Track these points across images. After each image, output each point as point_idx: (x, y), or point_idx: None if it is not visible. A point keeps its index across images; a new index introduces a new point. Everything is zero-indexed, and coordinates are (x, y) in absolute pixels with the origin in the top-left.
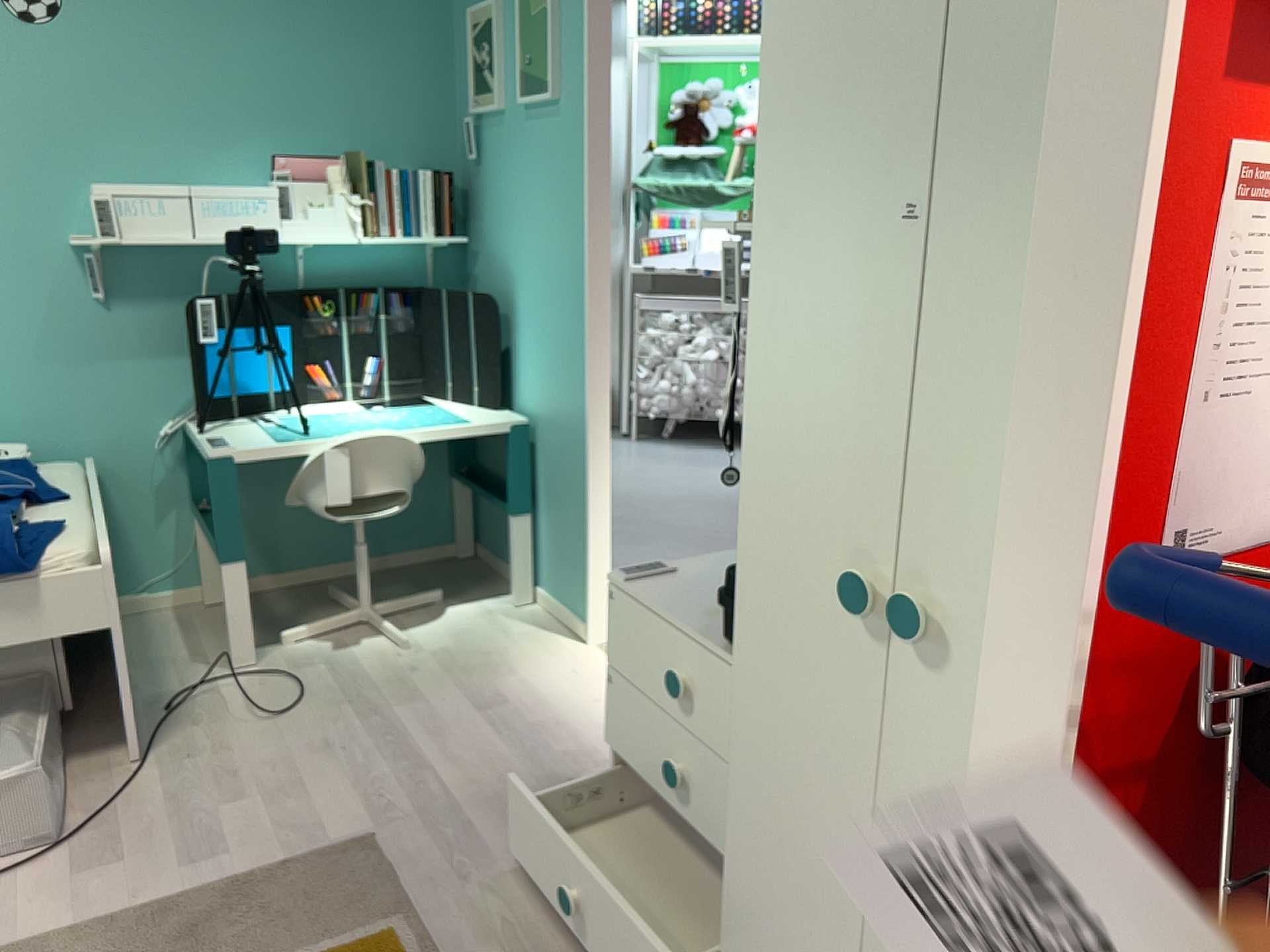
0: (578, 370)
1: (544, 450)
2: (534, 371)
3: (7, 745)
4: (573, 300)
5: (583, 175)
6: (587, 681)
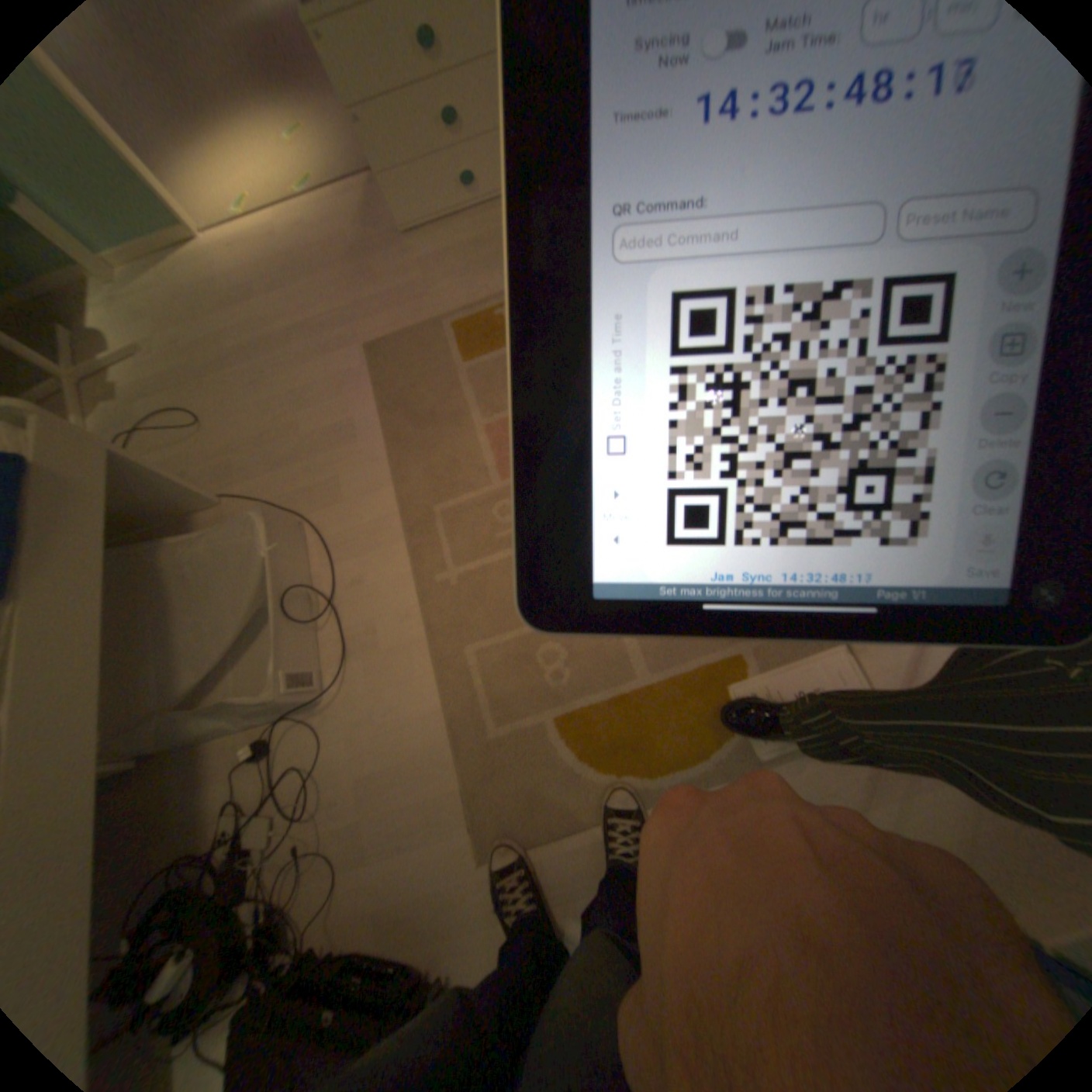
0: None
1: None
2: None
3: (207, 539)
4: None
5: None
6: (240, 237)
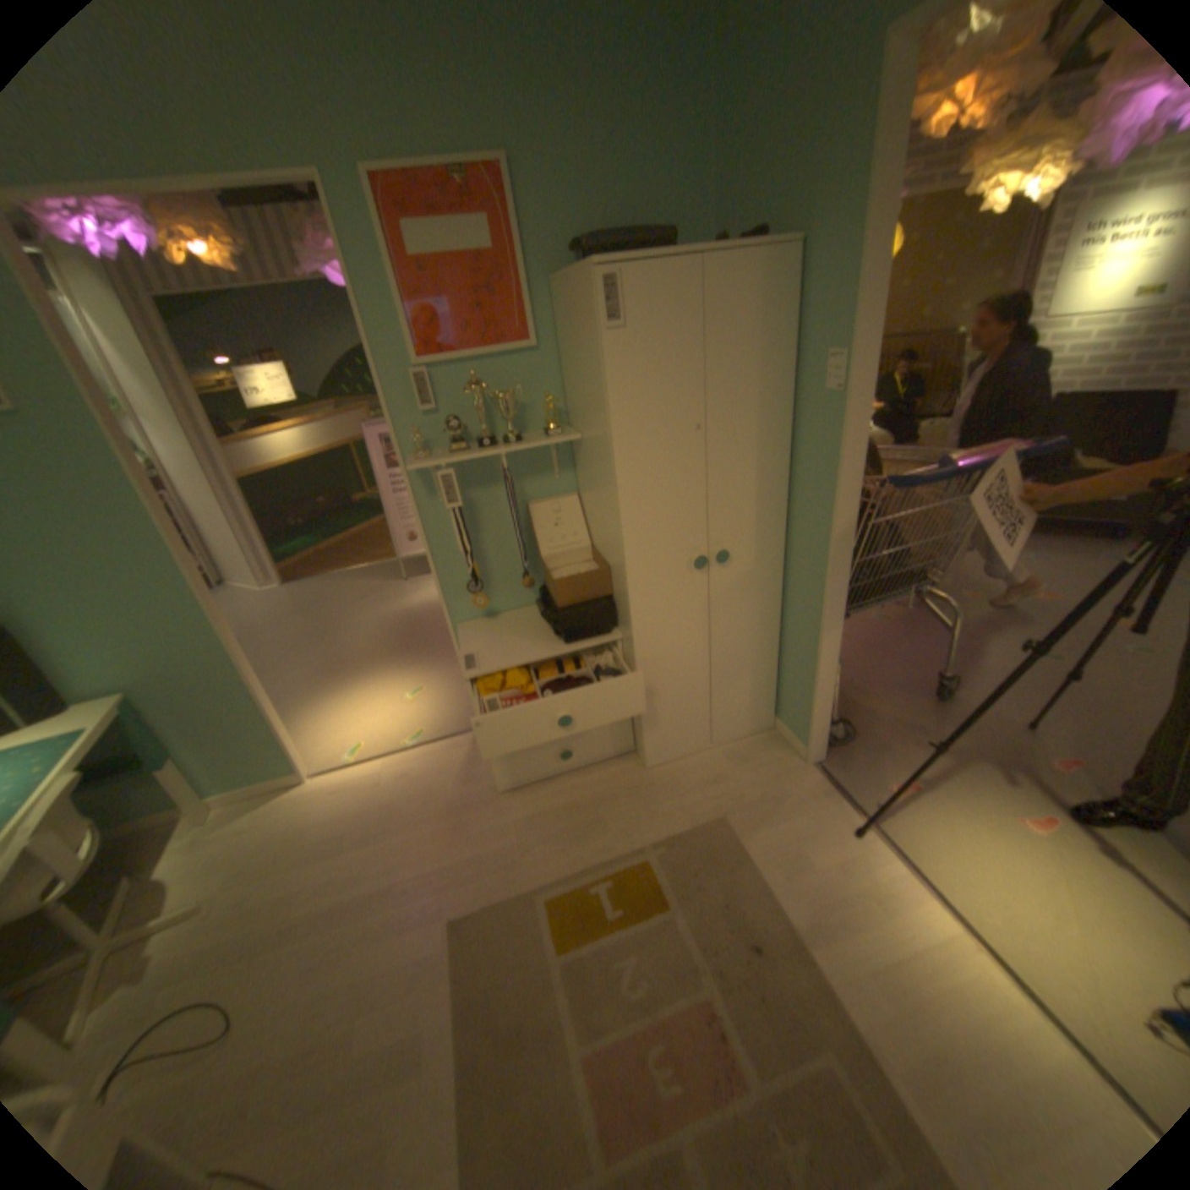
0: (190, 623)
1: (157, 706)
2: (98, 657)
3: None
4: (151, 576)
5: (117, 470)
6: (348, 788)
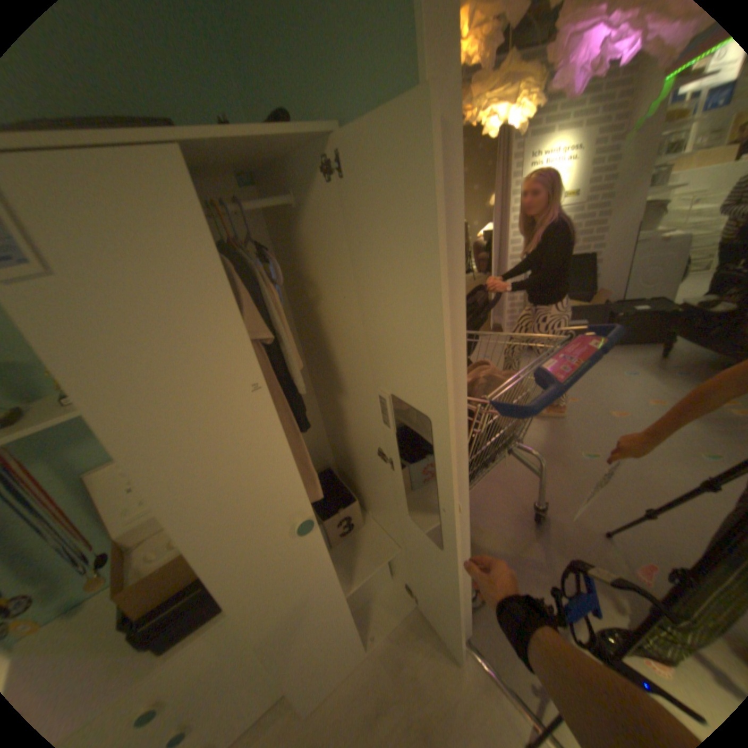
0: None
1: None
2: None
3: None
4: None
5: None
6: None
